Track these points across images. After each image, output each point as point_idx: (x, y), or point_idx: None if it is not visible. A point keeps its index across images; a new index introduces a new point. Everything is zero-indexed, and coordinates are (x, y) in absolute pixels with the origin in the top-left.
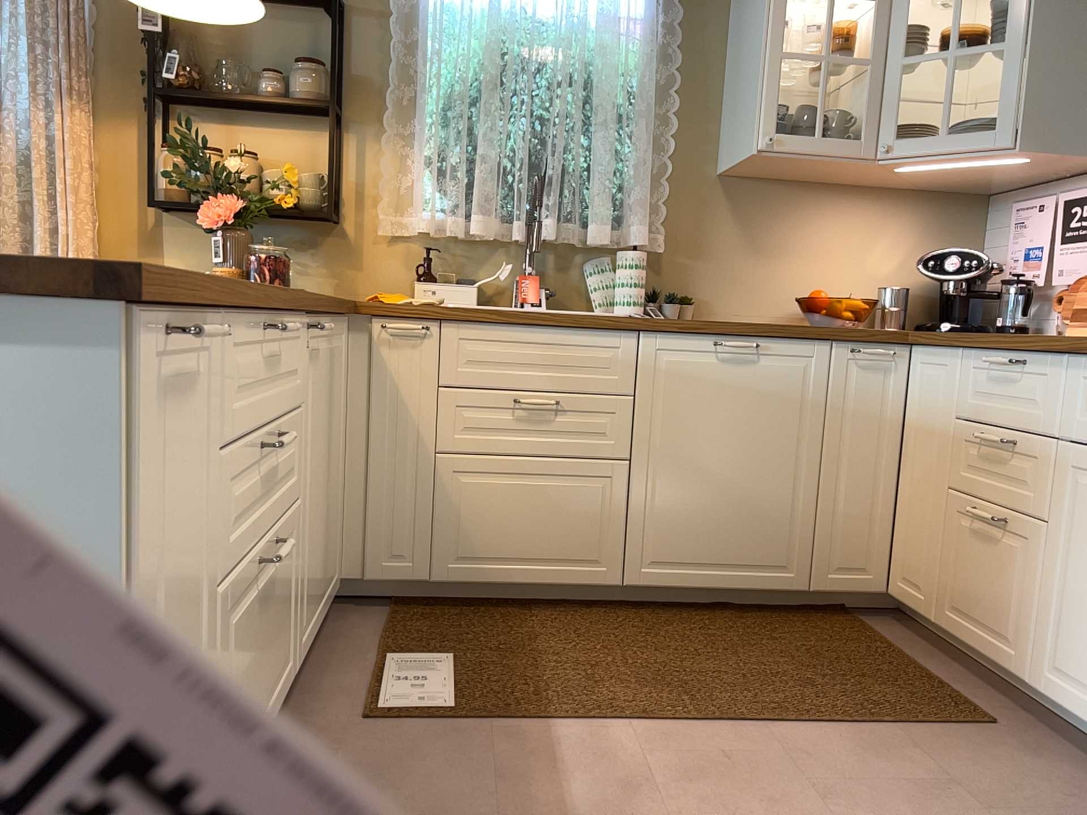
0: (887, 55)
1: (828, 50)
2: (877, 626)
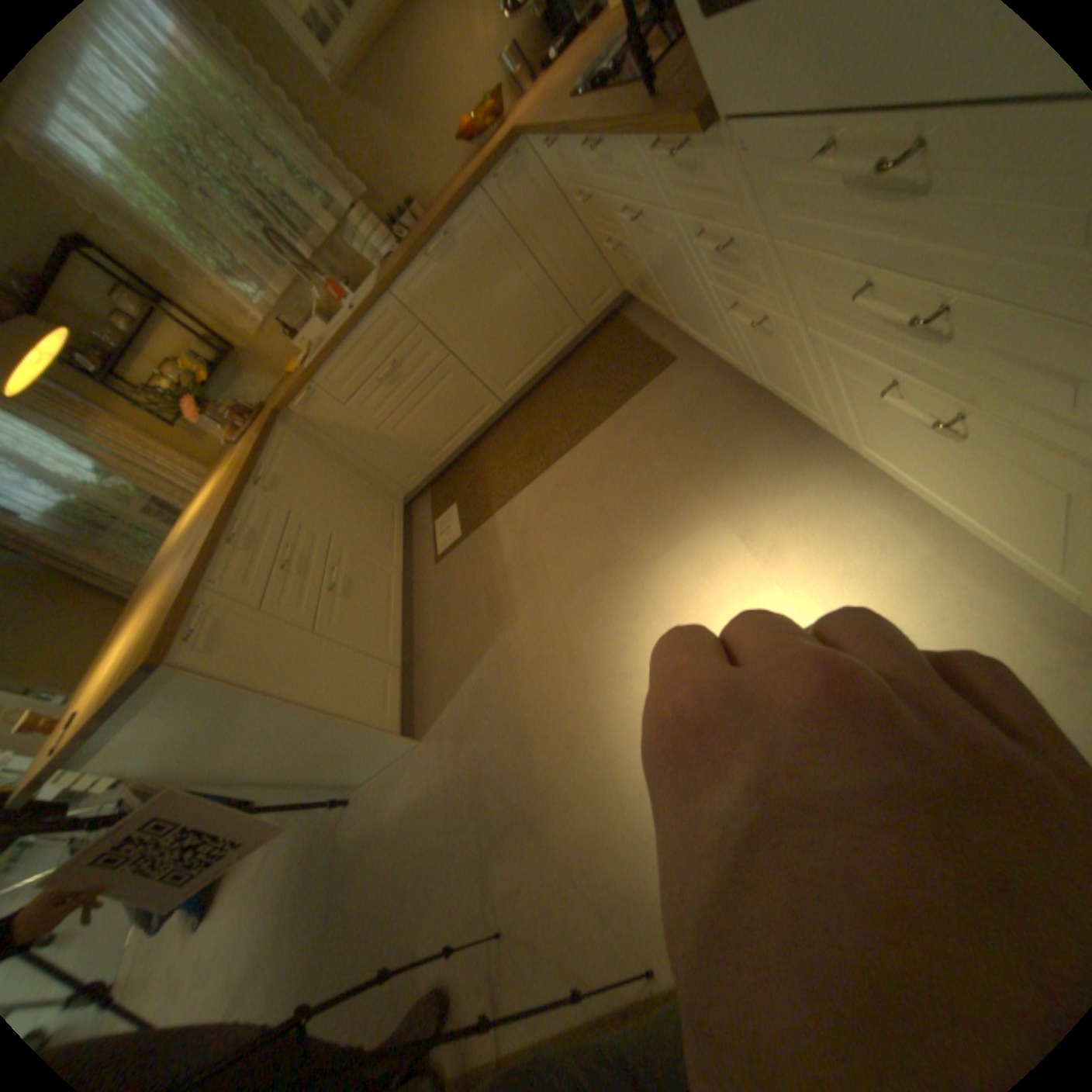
0: None
1: None
2: (630, 312)
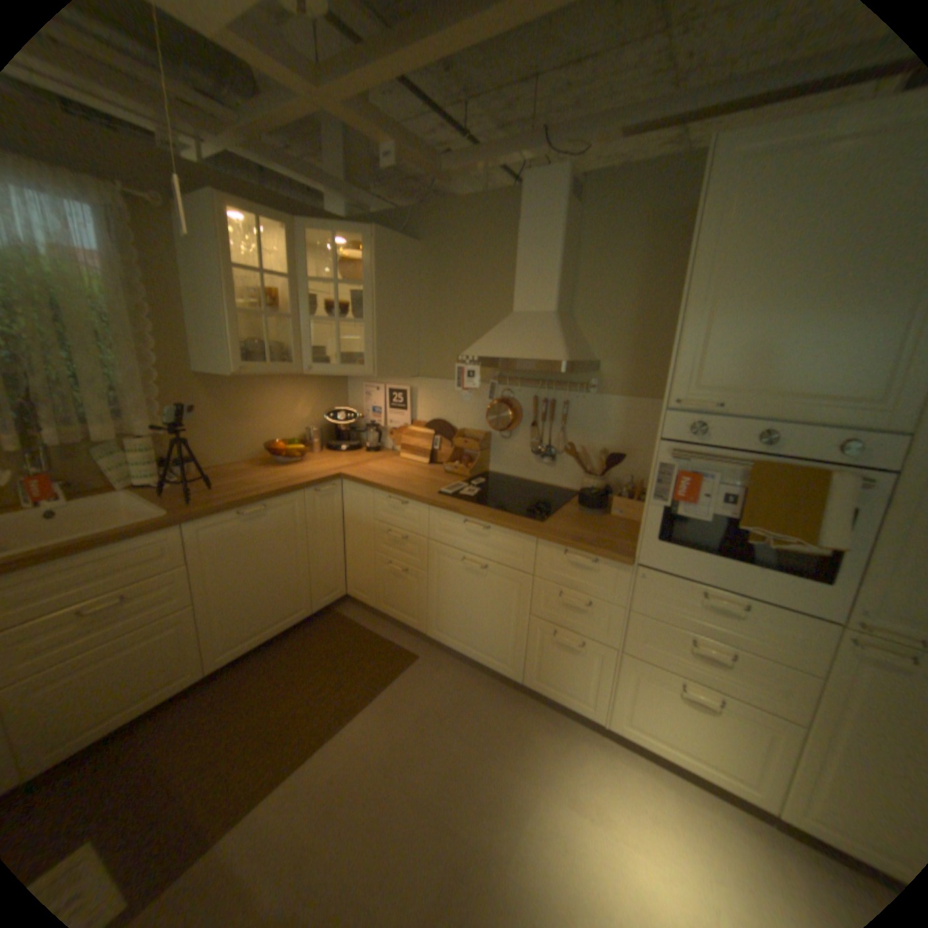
0: (297, 312)
1: (257, 299)
2: (344, 613)
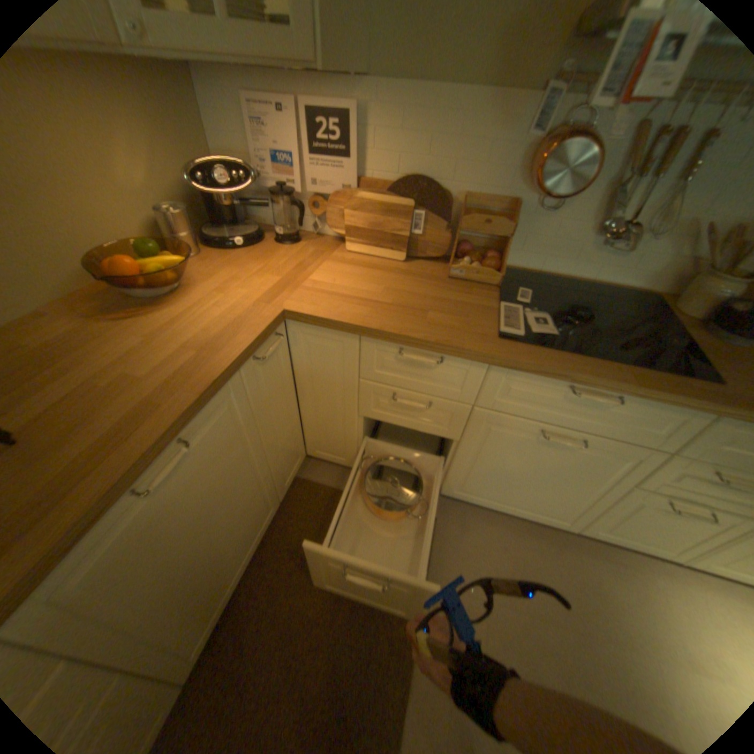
0: None
1: None
2: (311, 476)
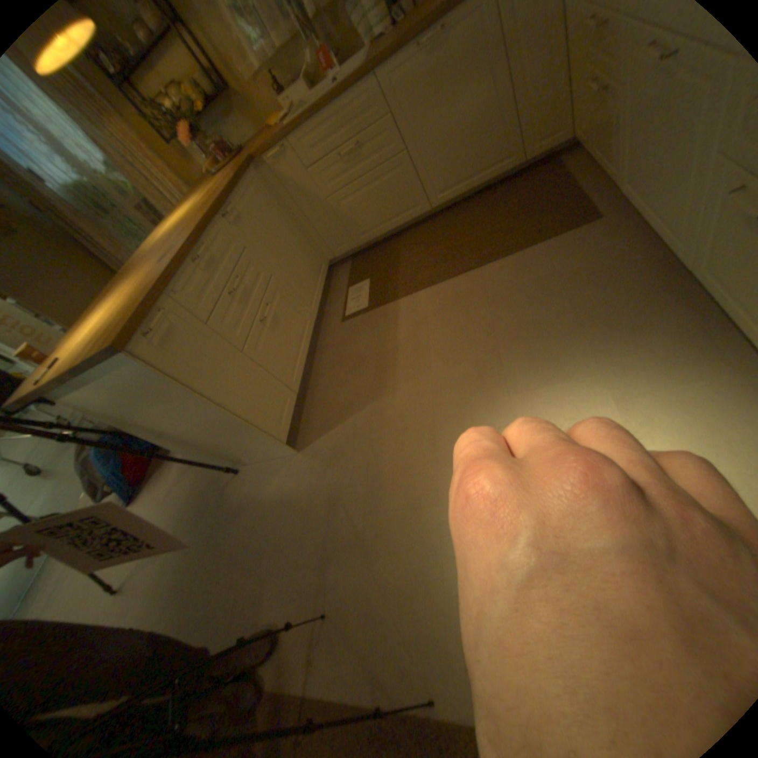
0: None
1: None
2: (570, 159)
